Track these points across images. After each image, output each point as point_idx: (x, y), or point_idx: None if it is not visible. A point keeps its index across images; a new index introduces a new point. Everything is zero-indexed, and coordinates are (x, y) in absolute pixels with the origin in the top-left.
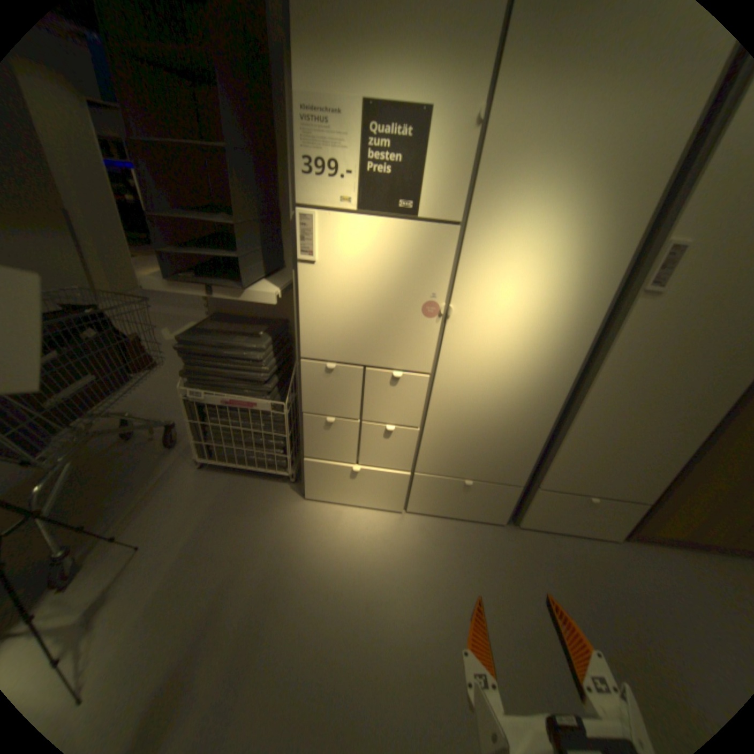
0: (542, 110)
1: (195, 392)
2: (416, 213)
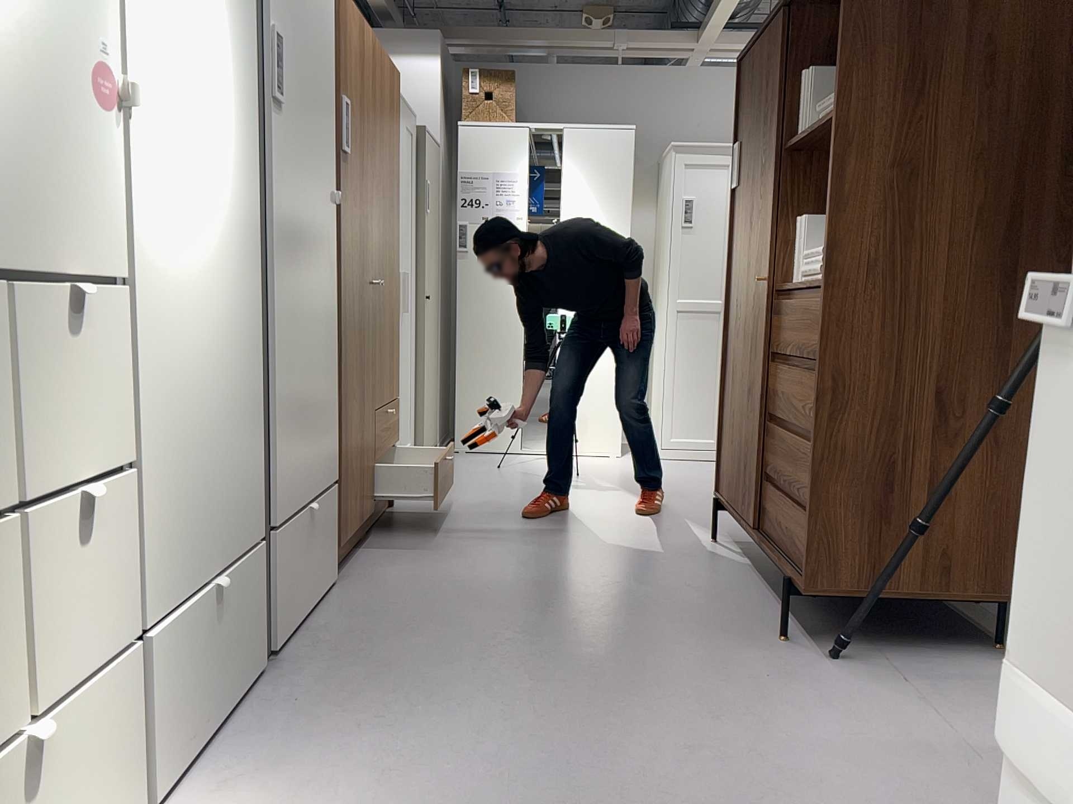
0: None
1: None
2: None
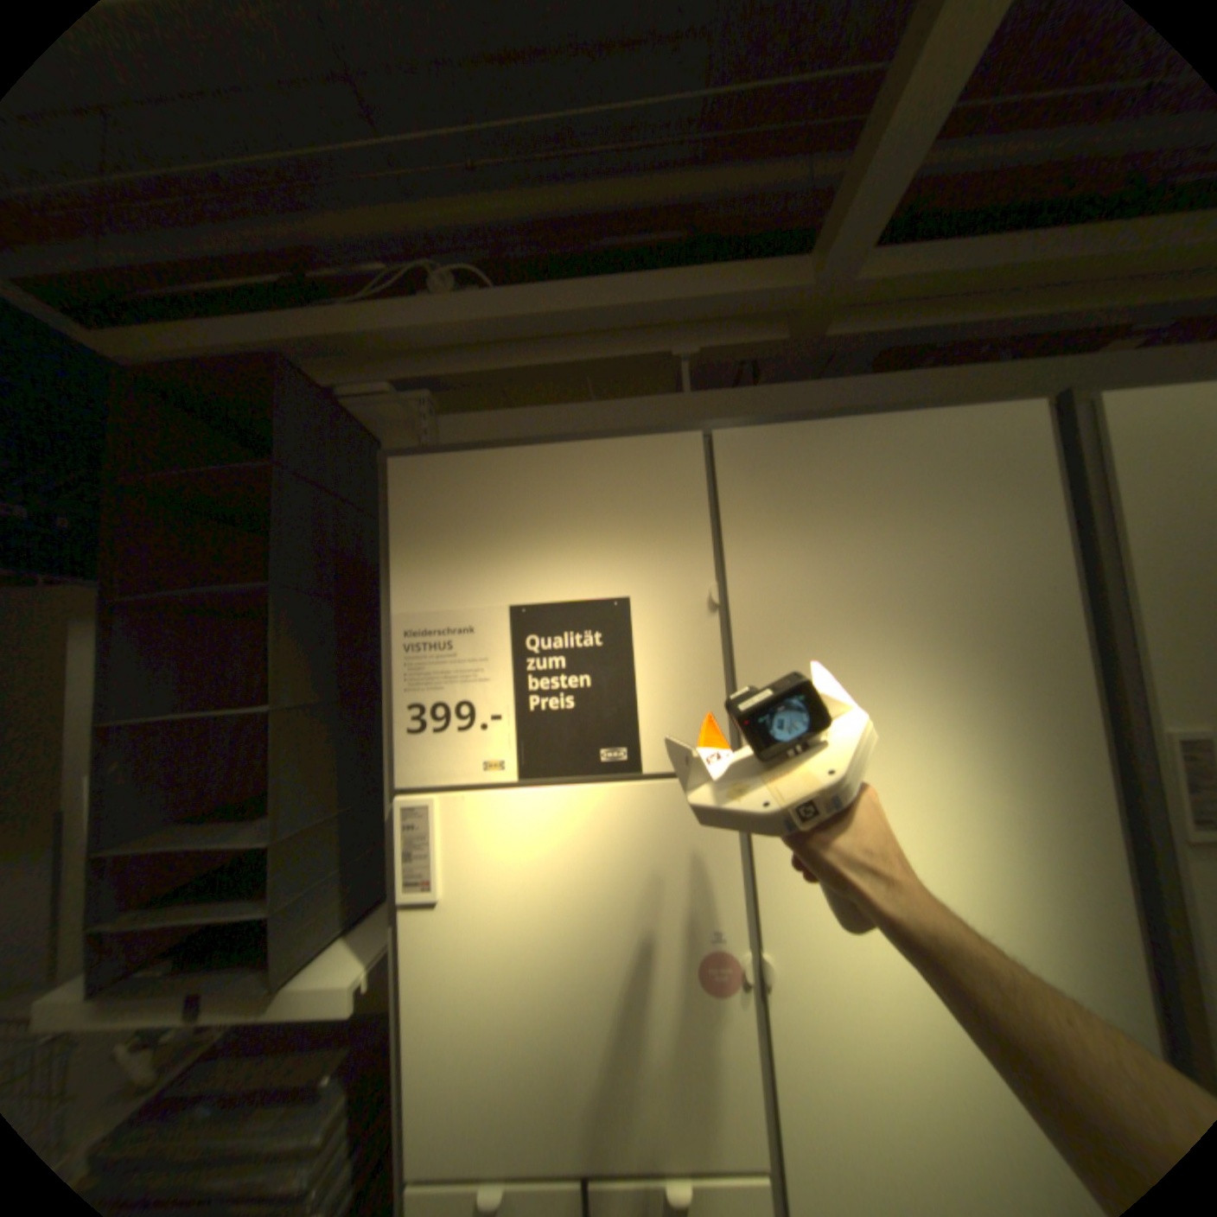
0: (812, 575)
1: None
2: (638, 768)
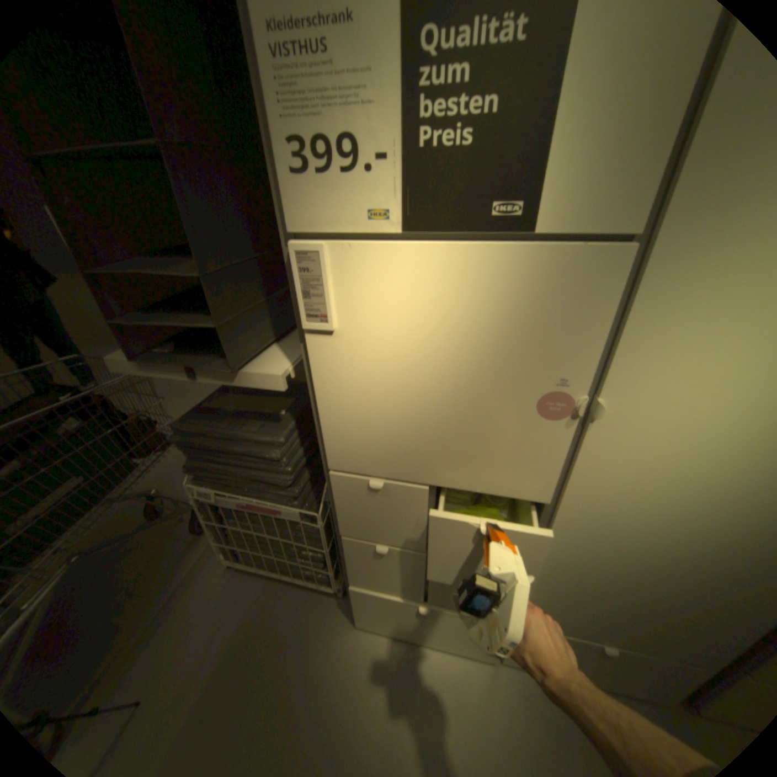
0: None
1: (203, 492)
2: (531, 224)
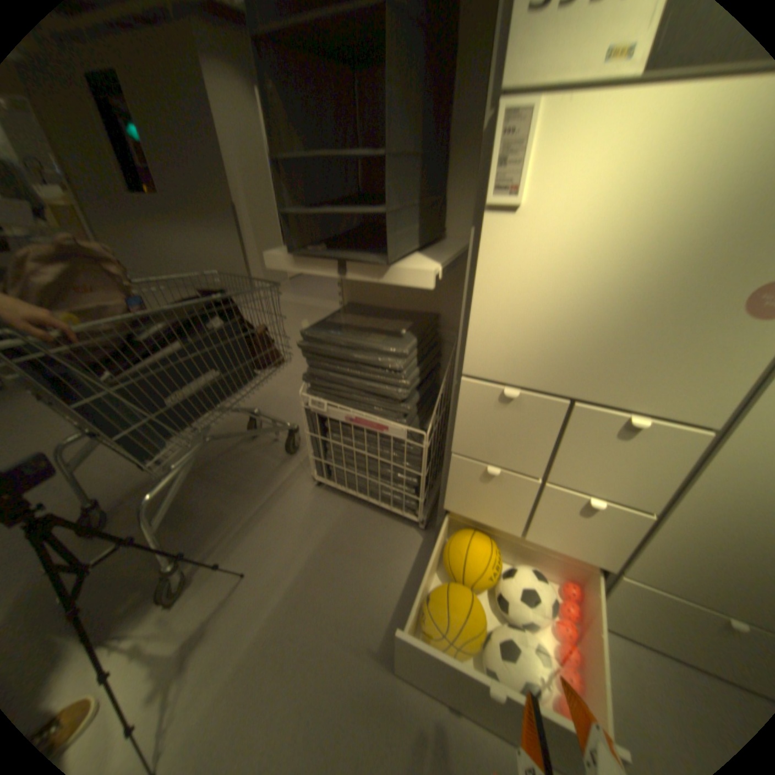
0: None
1: (316, 399)
2: None
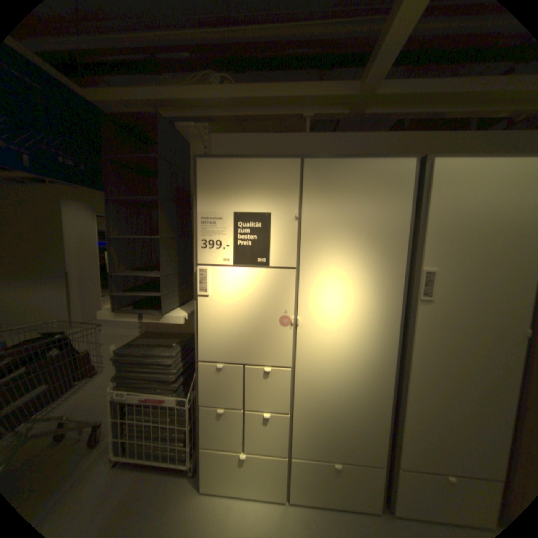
0: (329, 211)
1: (119, 394)
2: (268, 264)
